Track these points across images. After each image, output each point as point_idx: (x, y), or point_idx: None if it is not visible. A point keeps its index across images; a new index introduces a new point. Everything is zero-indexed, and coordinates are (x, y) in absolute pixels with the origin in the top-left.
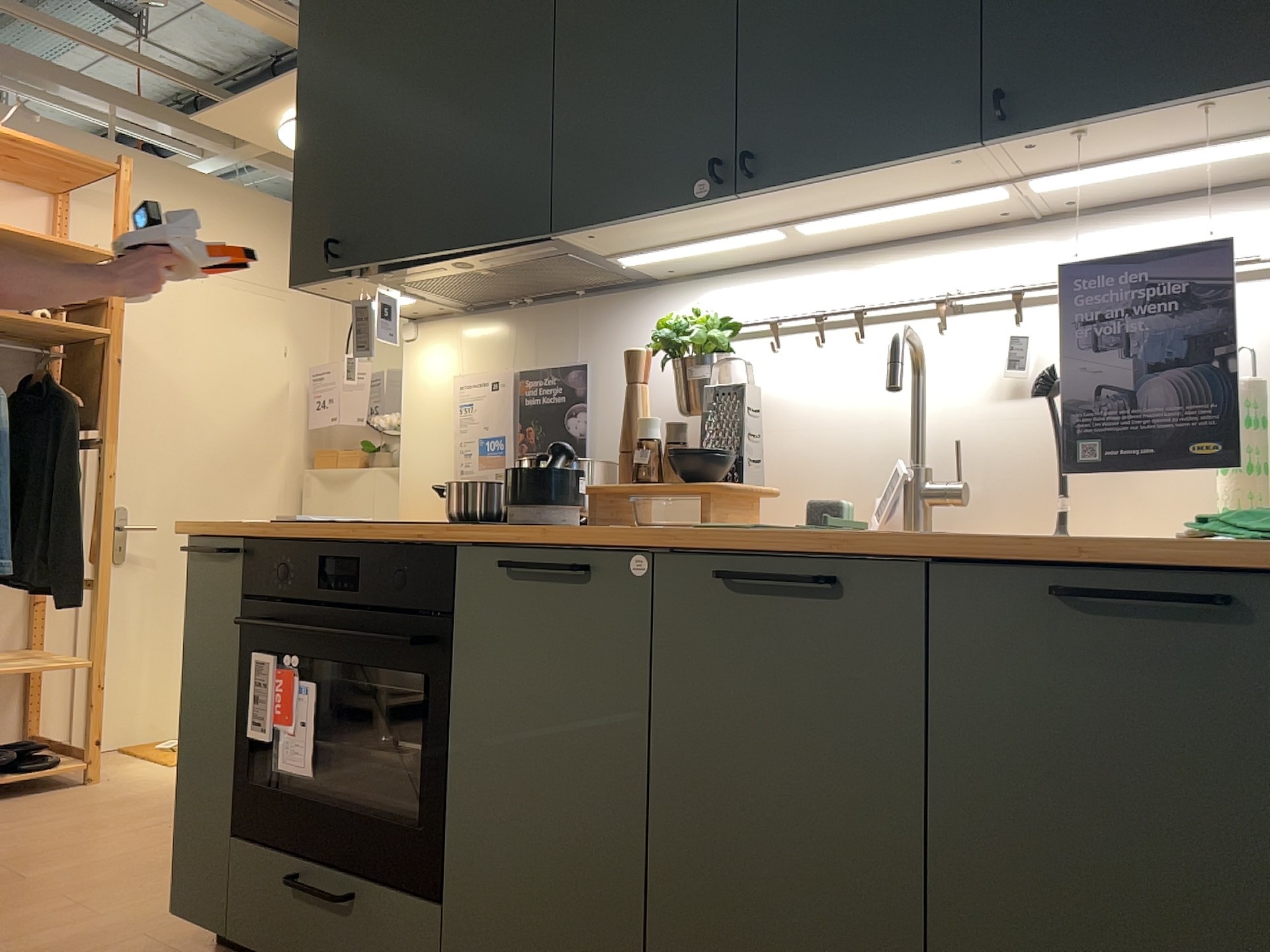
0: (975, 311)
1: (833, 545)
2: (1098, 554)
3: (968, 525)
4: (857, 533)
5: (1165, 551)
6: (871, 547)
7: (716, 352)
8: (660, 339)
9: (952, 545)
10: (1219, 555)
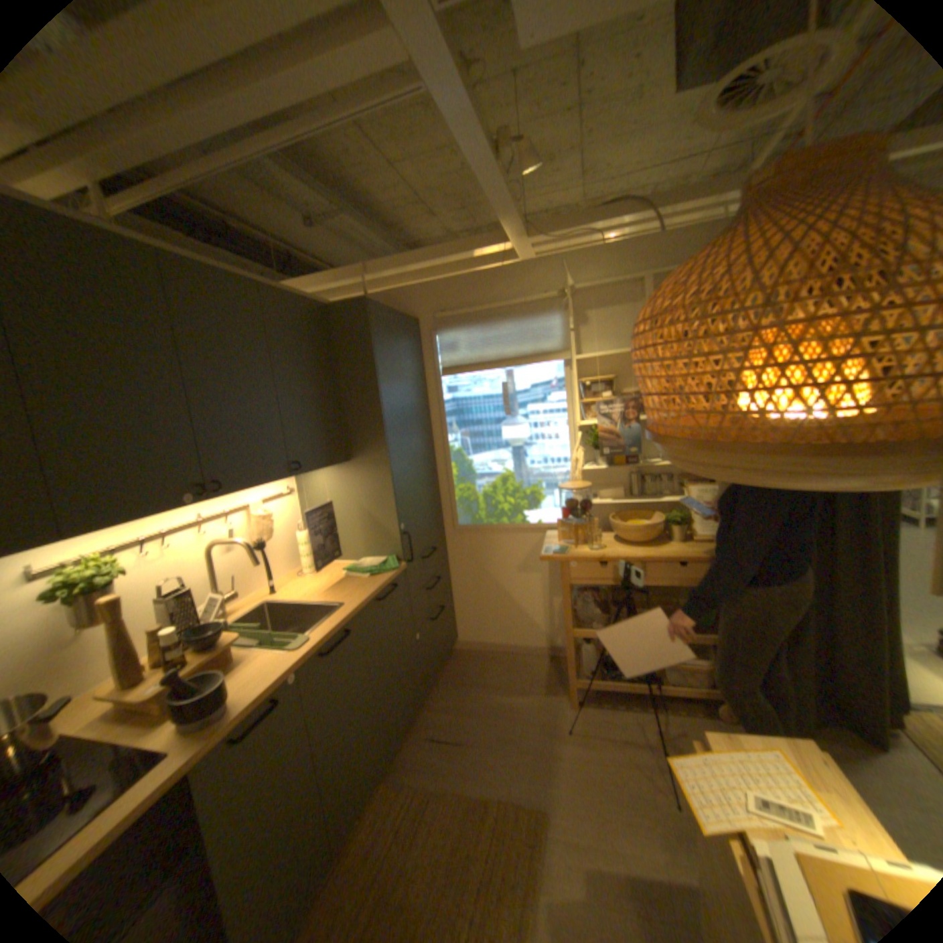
0: (199, 521)
1: (344, 622)
2: (381, 589)
3: (224, 607)
4: (334, 616)
5: (382, 582)
6: (351, 616)
7: (106, 580)
8: (80, 587)
9: (365, 603)
10: (388, 578)
